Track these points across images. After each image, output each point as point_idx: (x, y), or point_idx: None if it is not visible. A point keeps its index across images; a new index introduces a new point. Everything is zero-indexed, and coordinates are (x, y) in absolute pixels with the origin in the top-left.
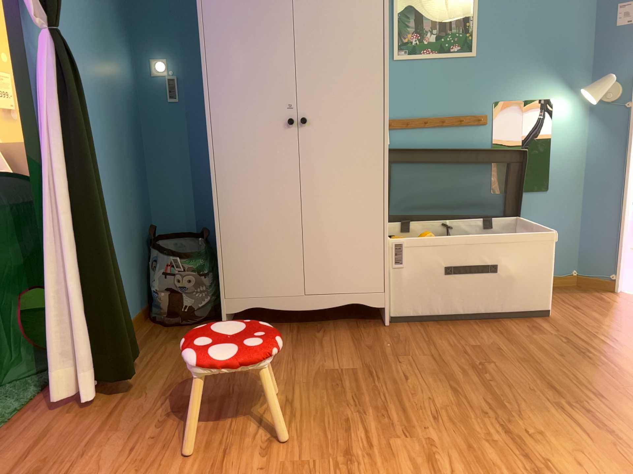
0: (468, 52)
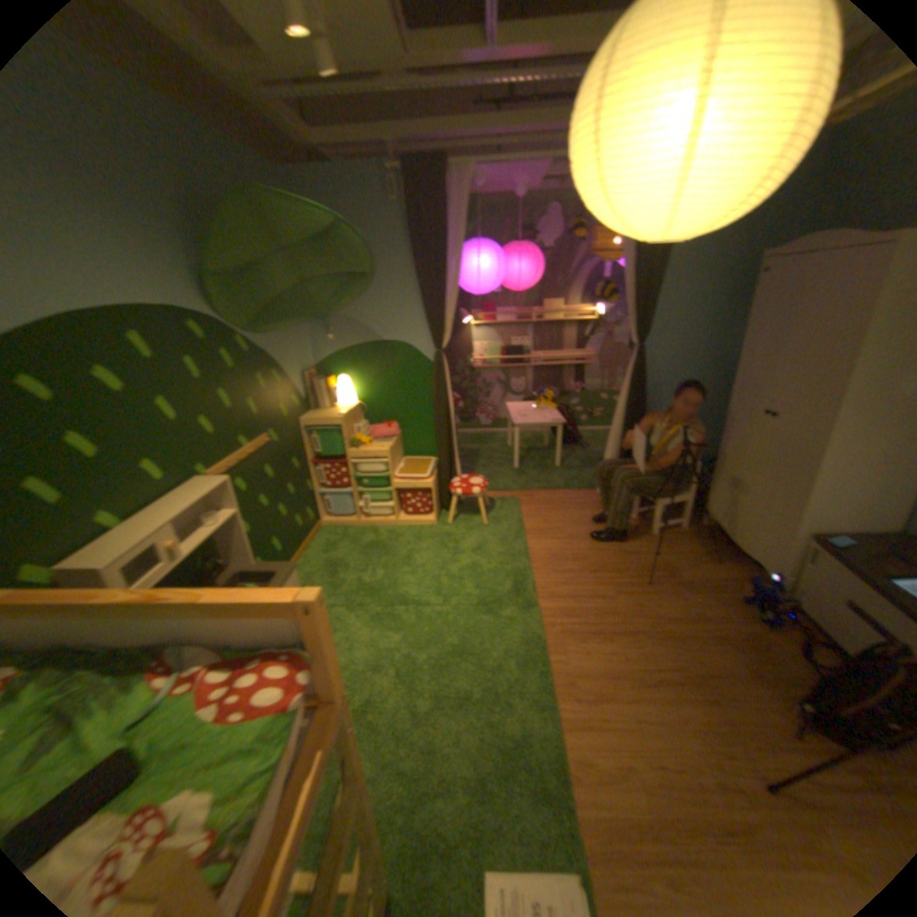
0: None
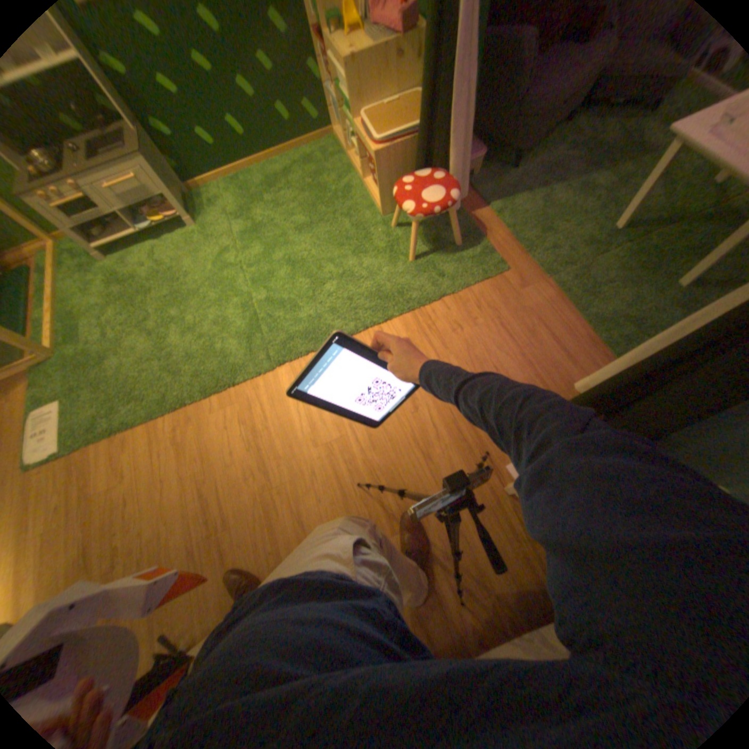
0: None
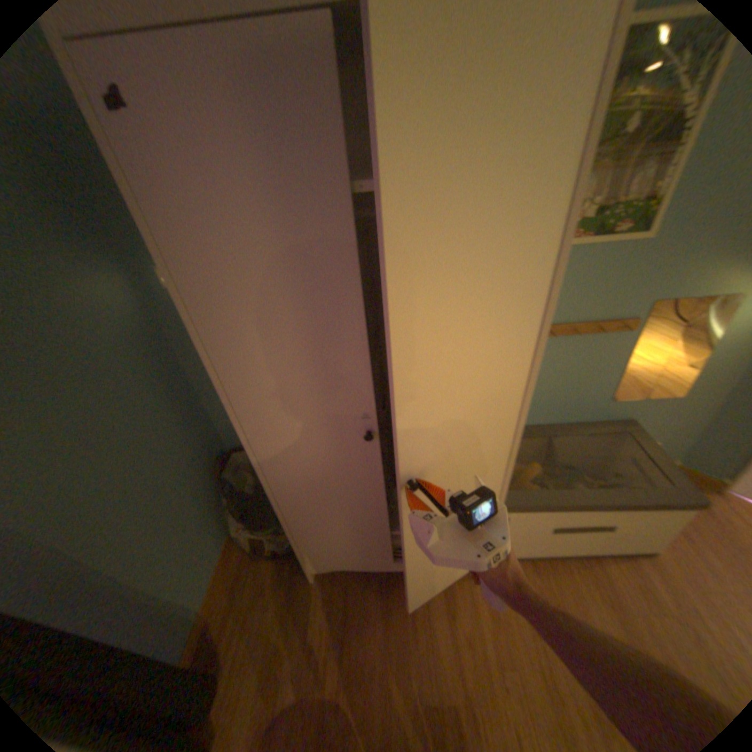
0: (645, 229)
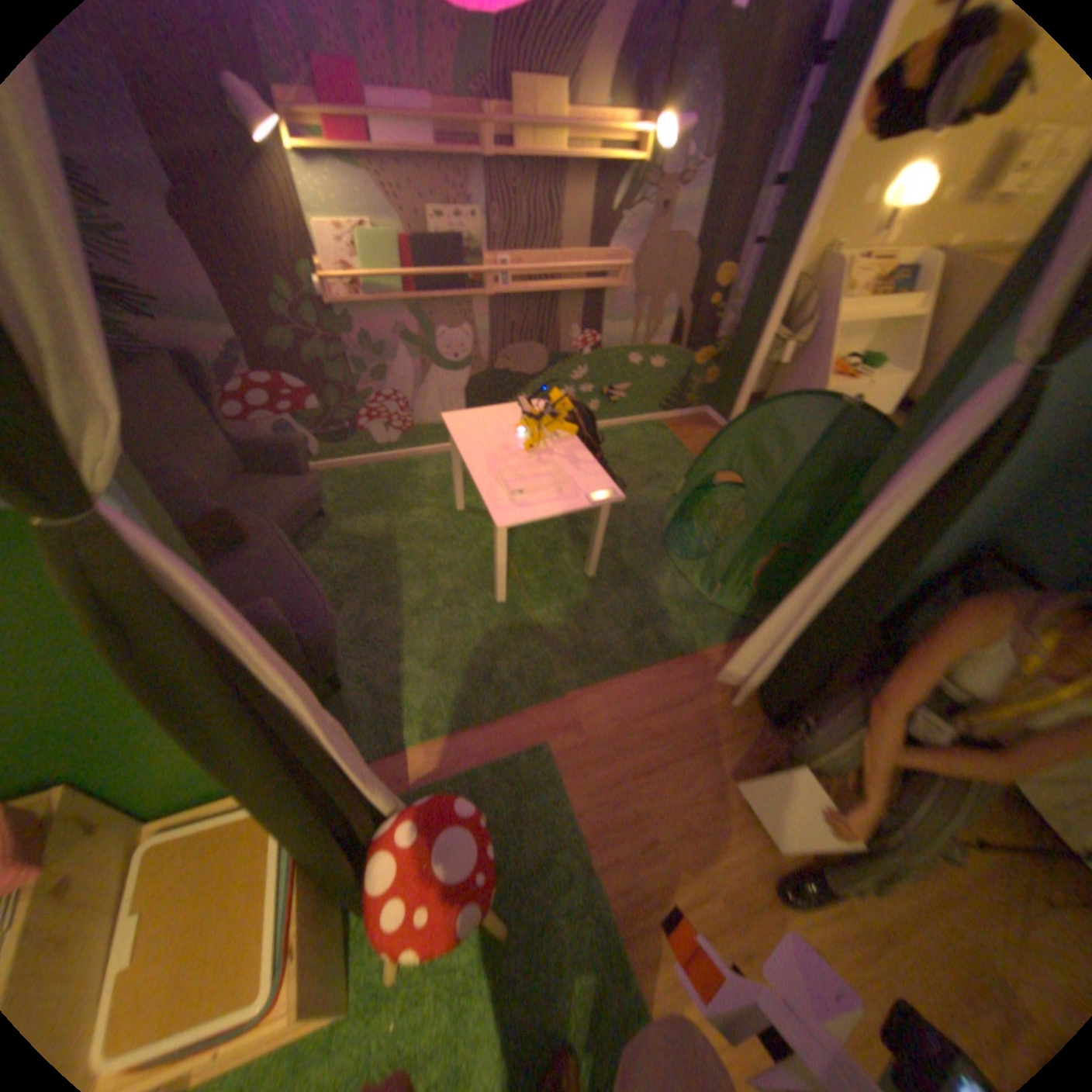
0: None
